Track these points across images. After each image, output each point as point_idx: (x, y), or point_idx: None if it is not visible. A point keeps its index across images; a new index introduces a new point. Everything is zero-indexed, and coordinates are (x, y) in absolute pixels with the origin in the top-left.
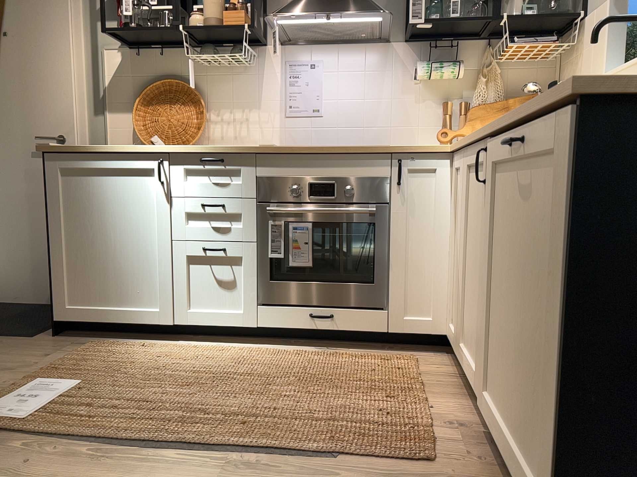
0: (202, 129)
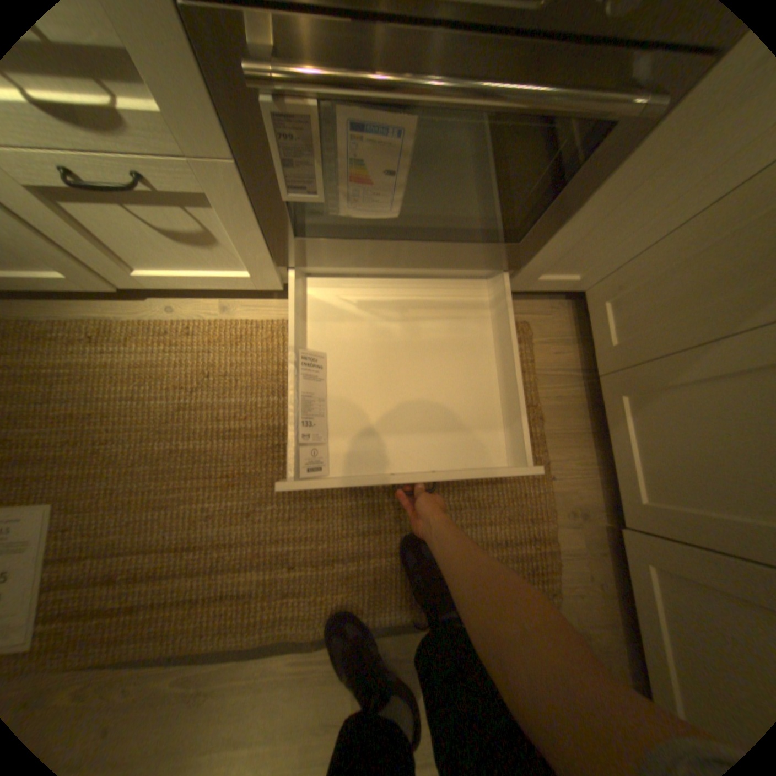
0: None
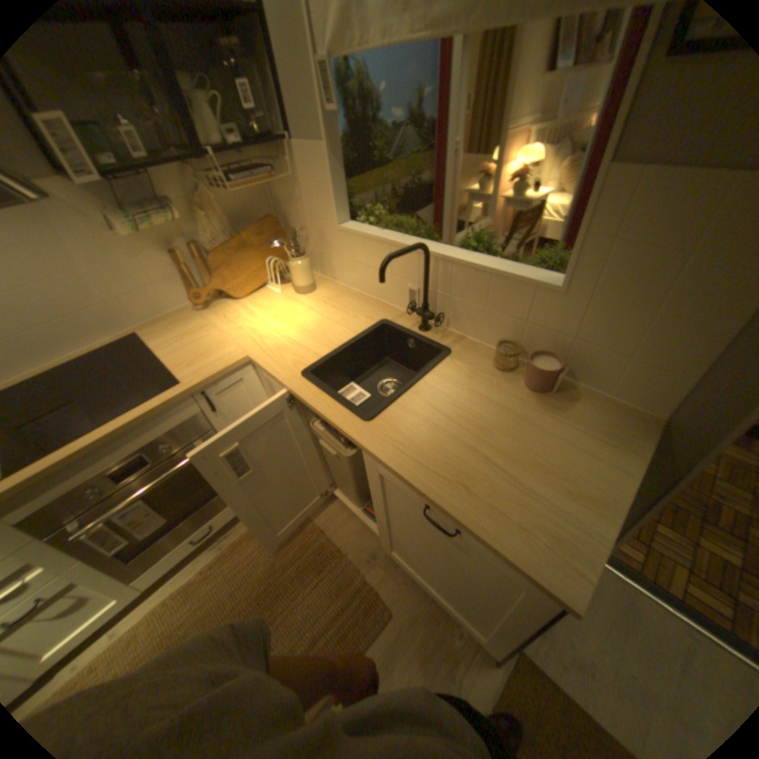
0: None
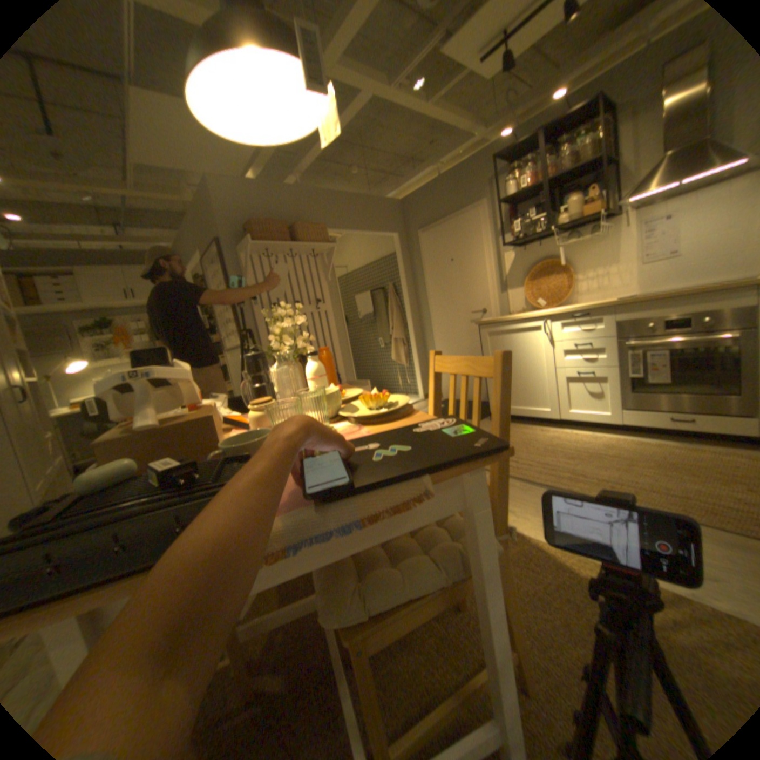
0: (571, 288)
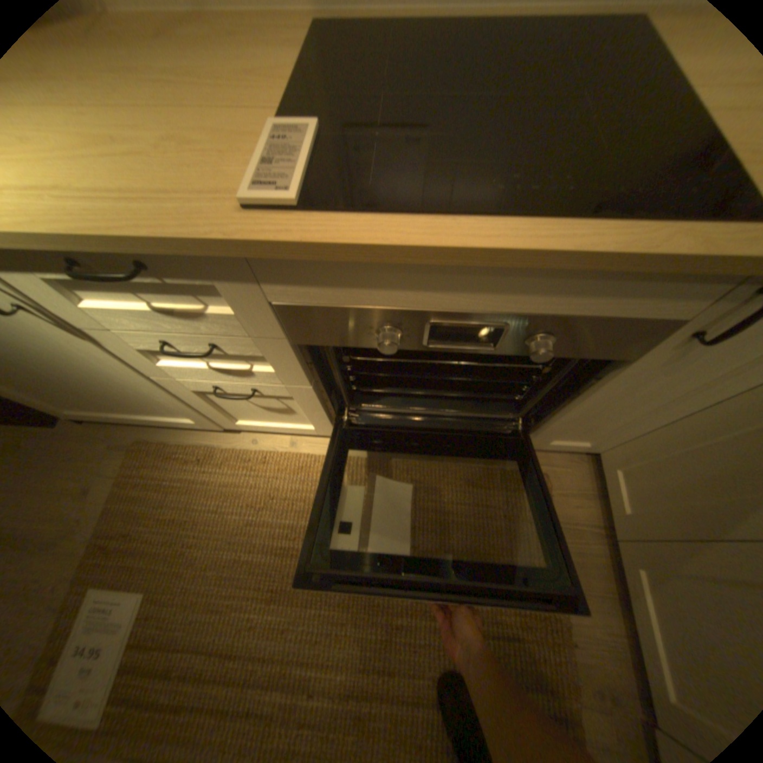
0: None
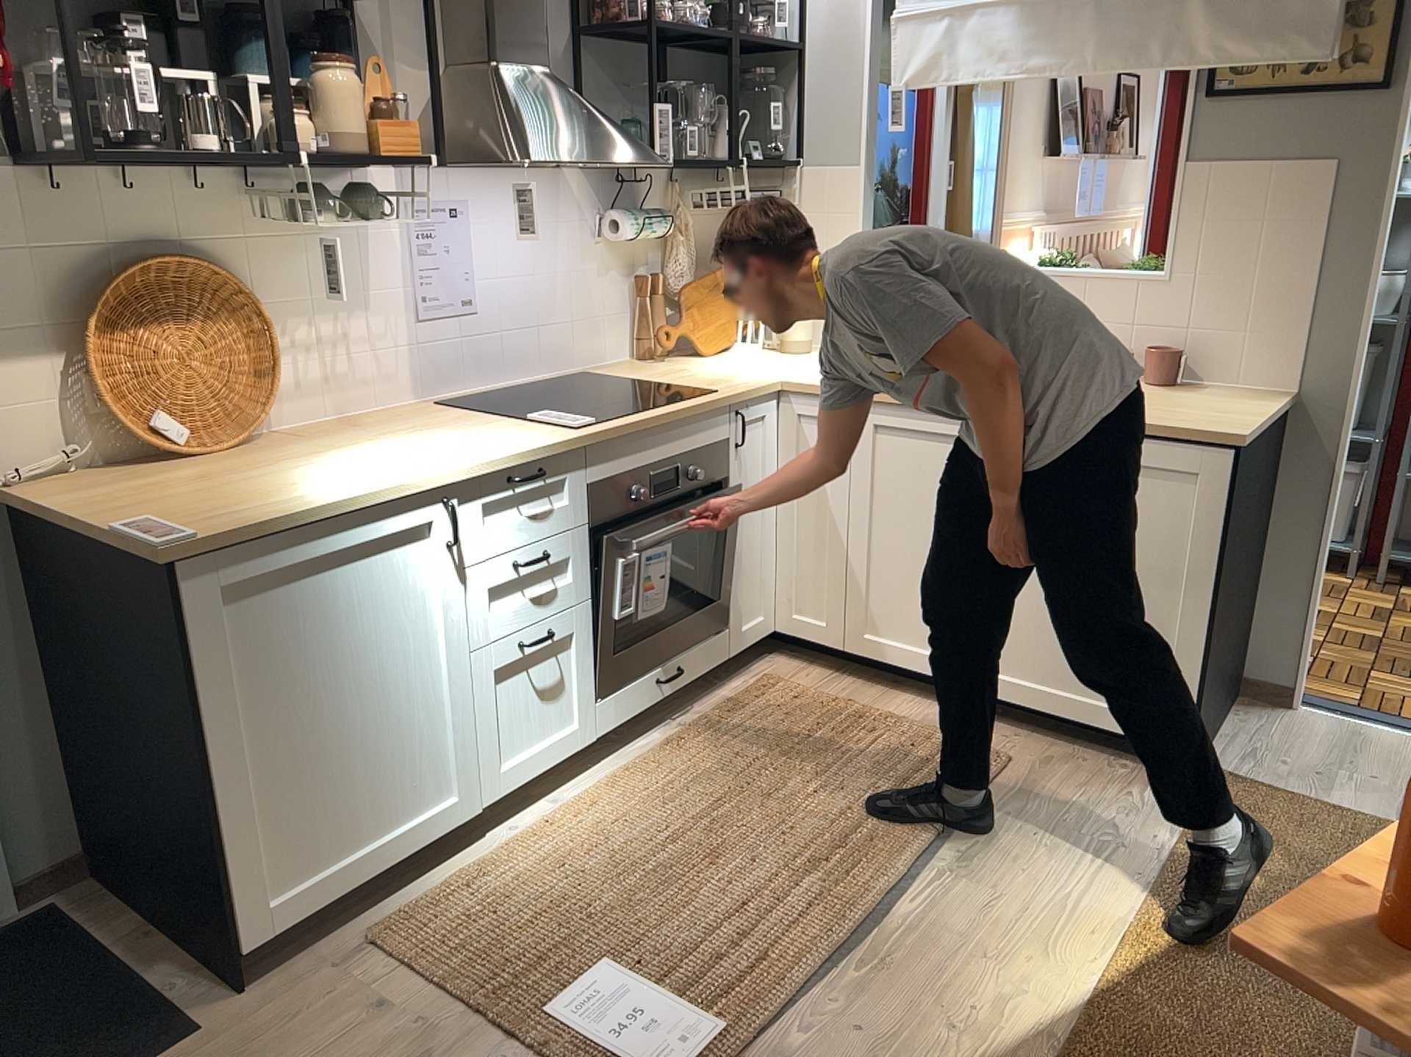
0: (281, 376)
